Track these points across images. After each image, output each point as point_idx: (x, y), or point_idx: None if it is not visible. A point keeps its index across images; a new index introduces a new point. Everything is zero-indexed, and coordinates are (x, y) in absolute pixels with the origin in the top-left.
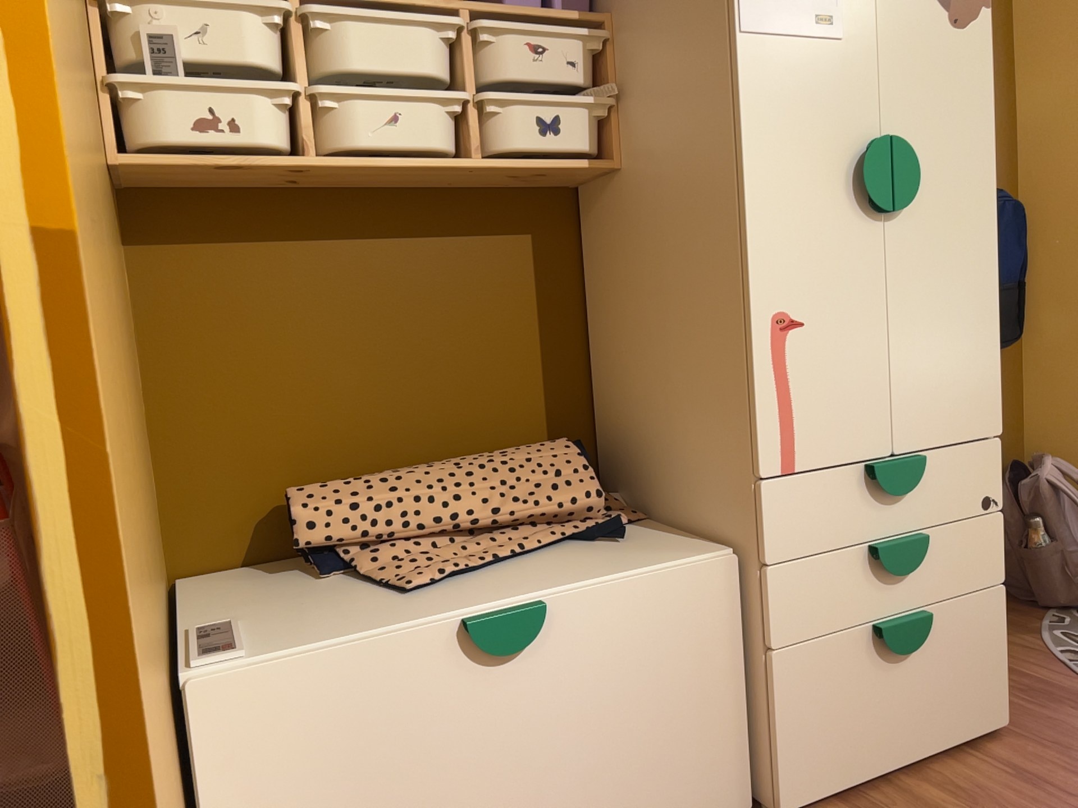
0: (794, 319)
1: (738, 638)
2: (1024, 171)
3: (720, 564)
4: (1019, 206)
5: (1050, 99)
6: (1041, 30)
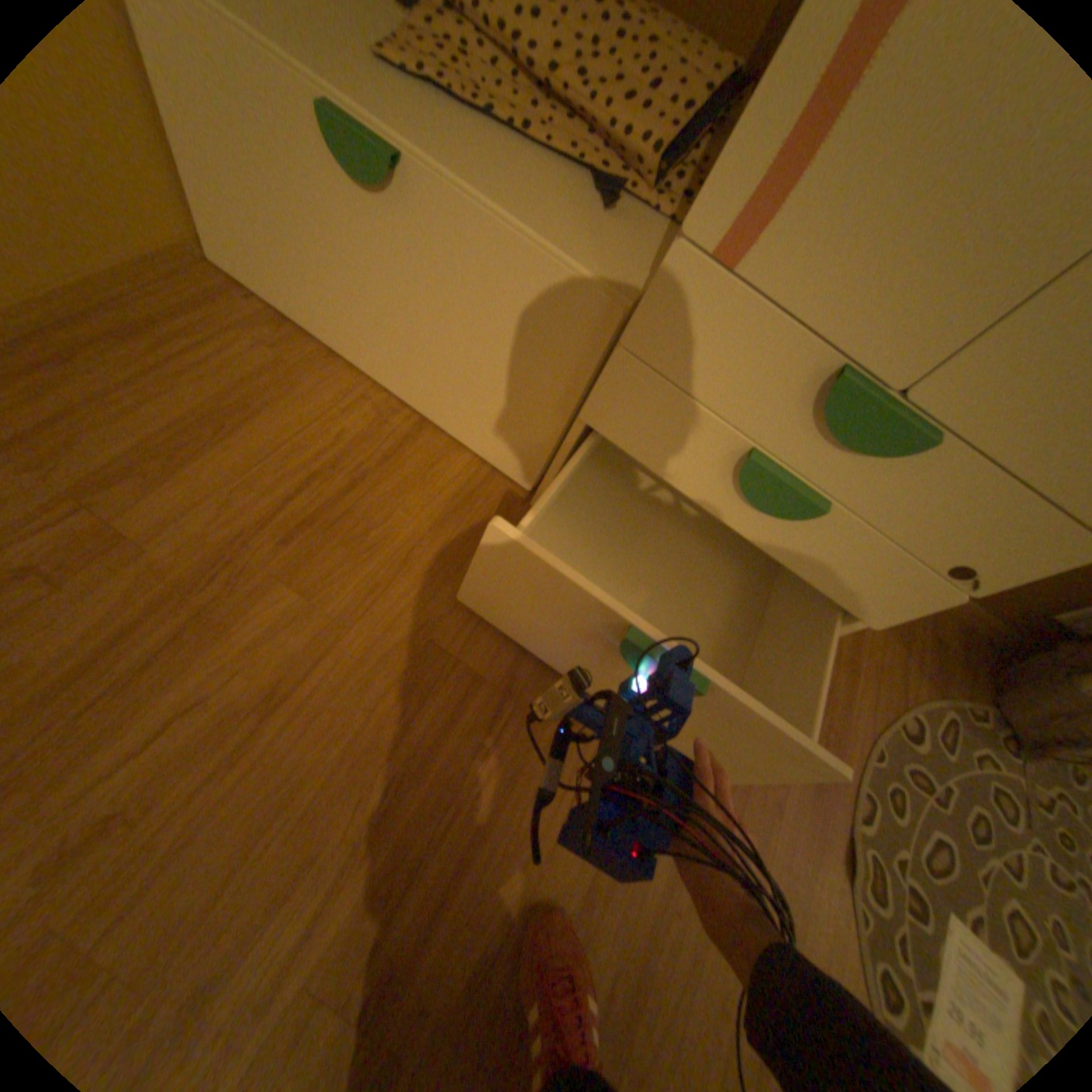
0: None
1: (578, 381)
2: None
3: (598, 297)
4: None
5: None
6: None
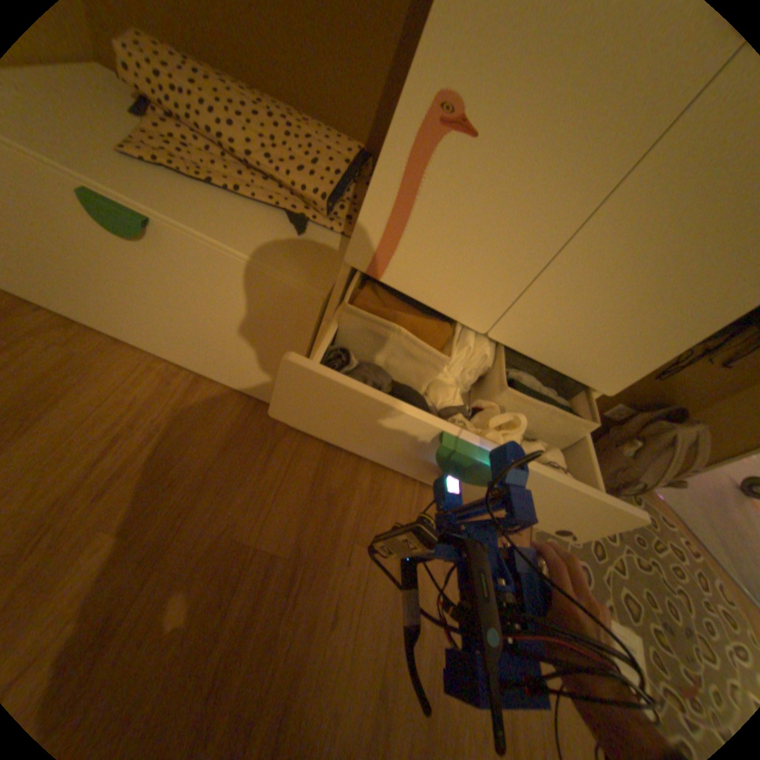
0: (465, 114)
1: (303, 341)
2: None
3: (304, 294)
4: None
5: None
6: None
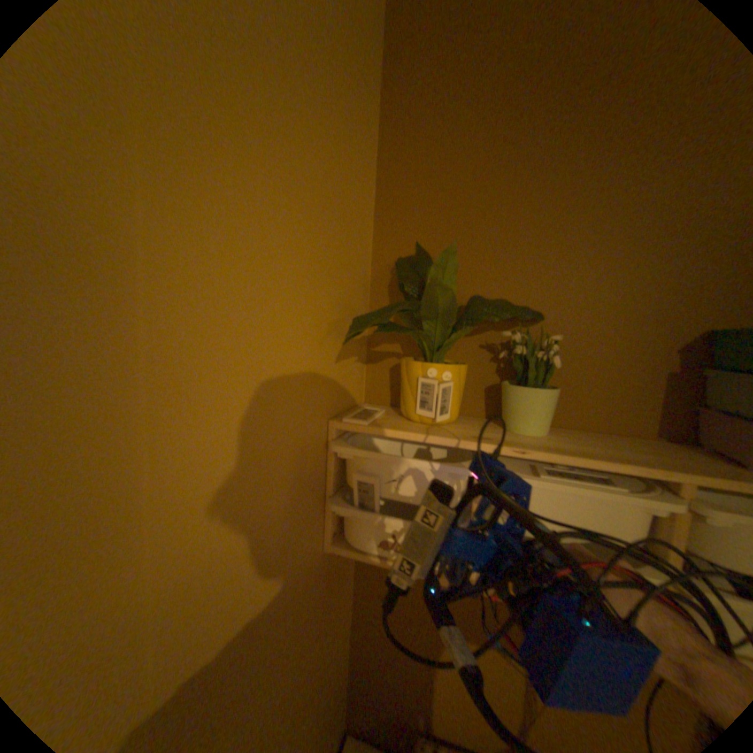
0: None
1: None
2: None
3: None
4: None
5: None
6: None
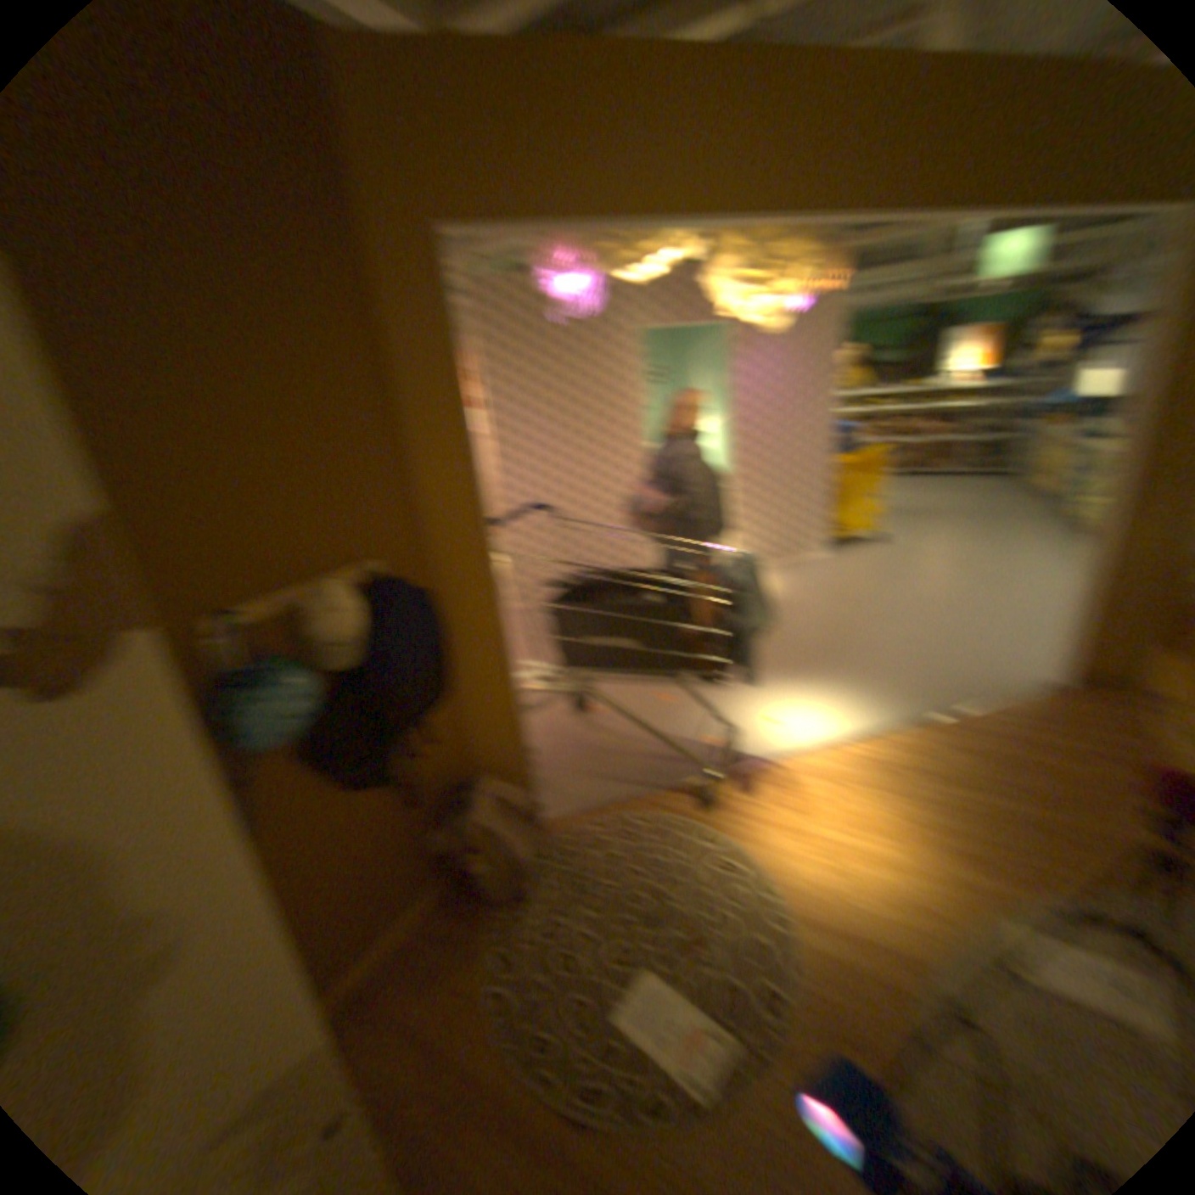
0: None
1: None
2: (425, 547)
3: None
4: (417, 596)
5: (435, 481)
6: (415, 415)
